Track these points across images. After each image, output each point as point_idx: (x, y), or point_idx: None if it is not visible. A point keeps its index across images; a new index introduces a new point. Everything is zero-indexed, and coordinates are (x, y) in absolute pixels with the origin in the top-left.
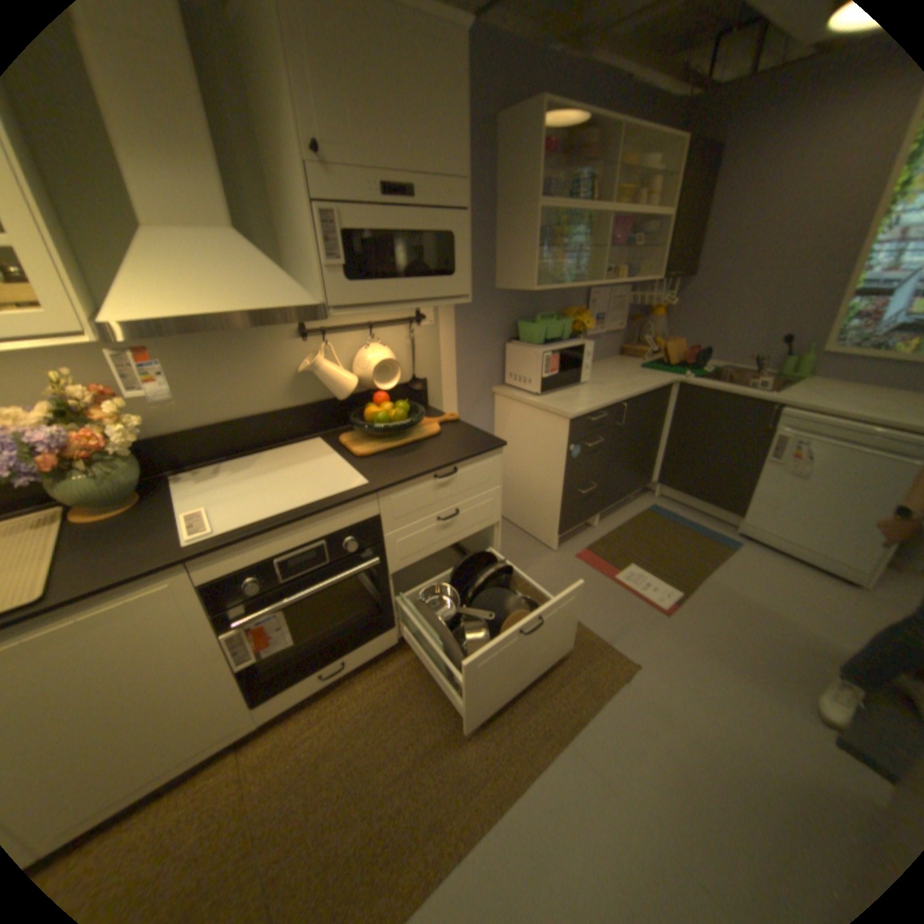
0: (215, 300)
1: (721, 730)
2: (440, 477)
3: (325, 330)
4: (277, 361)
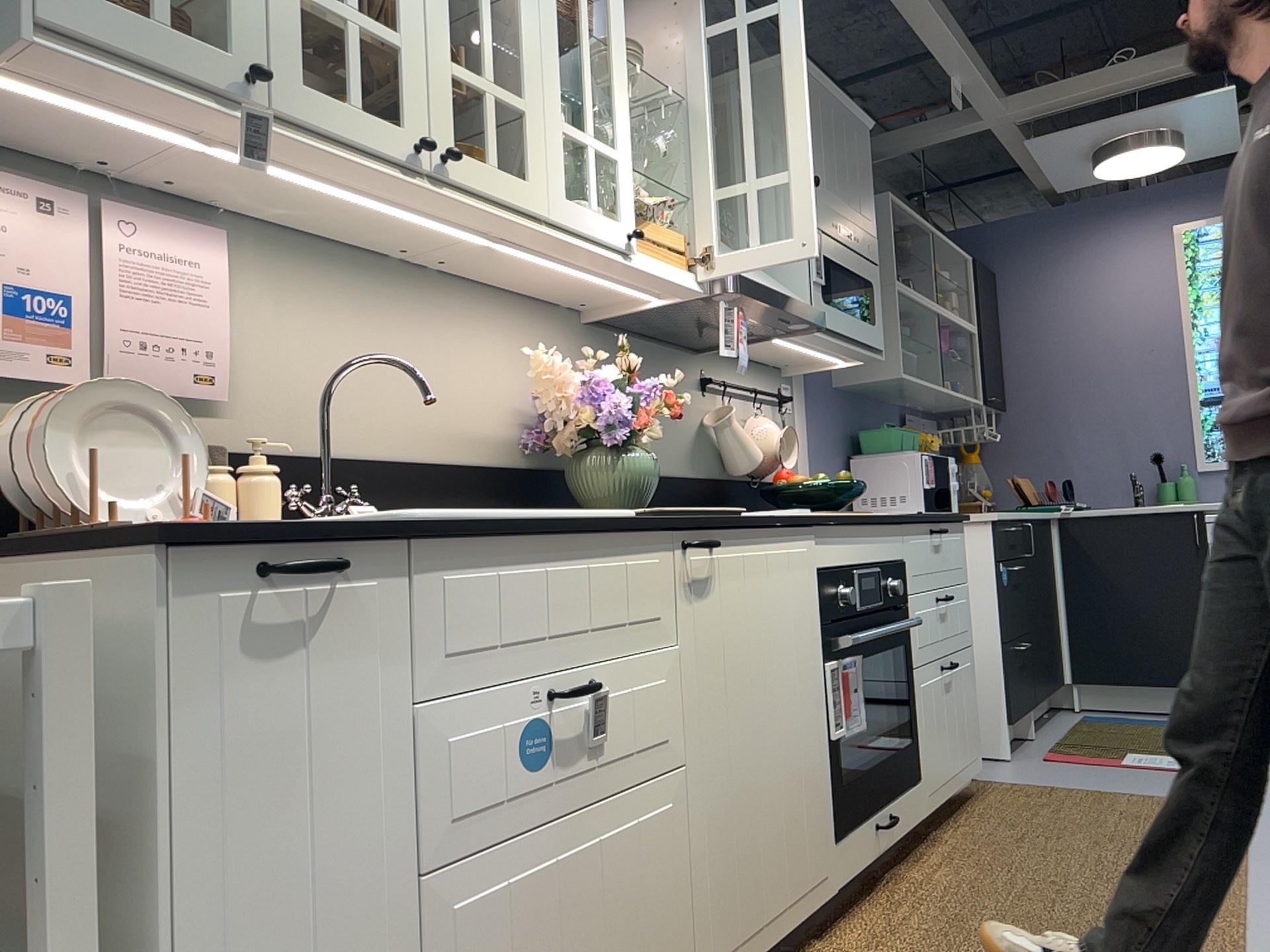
0: (770, 285)
1: None
2: (940, 529)
3: (725, 386)
4: (687, 412)
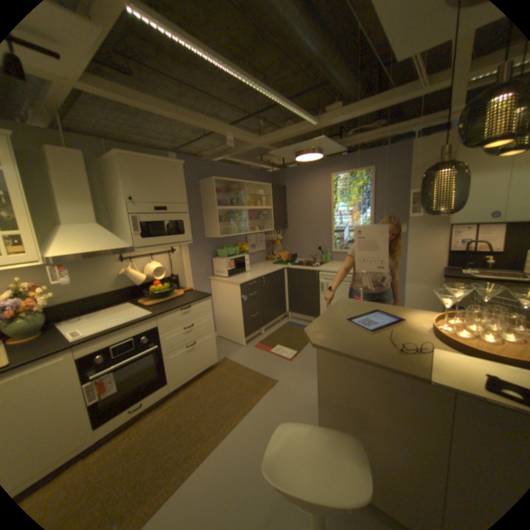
0: (91, 248)
1: (306, 394)
2: (183, 309)
3: (131, 257)
4: (109, 271)
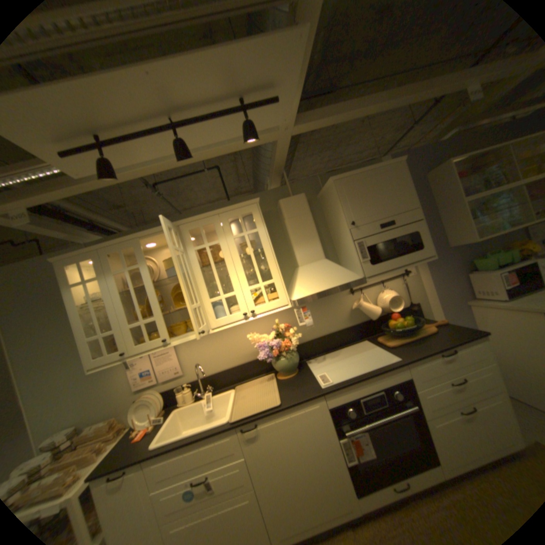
0: (324, 285)
1: None
2: (446, 356)
3: (361, 289)
4: (342, 306)
